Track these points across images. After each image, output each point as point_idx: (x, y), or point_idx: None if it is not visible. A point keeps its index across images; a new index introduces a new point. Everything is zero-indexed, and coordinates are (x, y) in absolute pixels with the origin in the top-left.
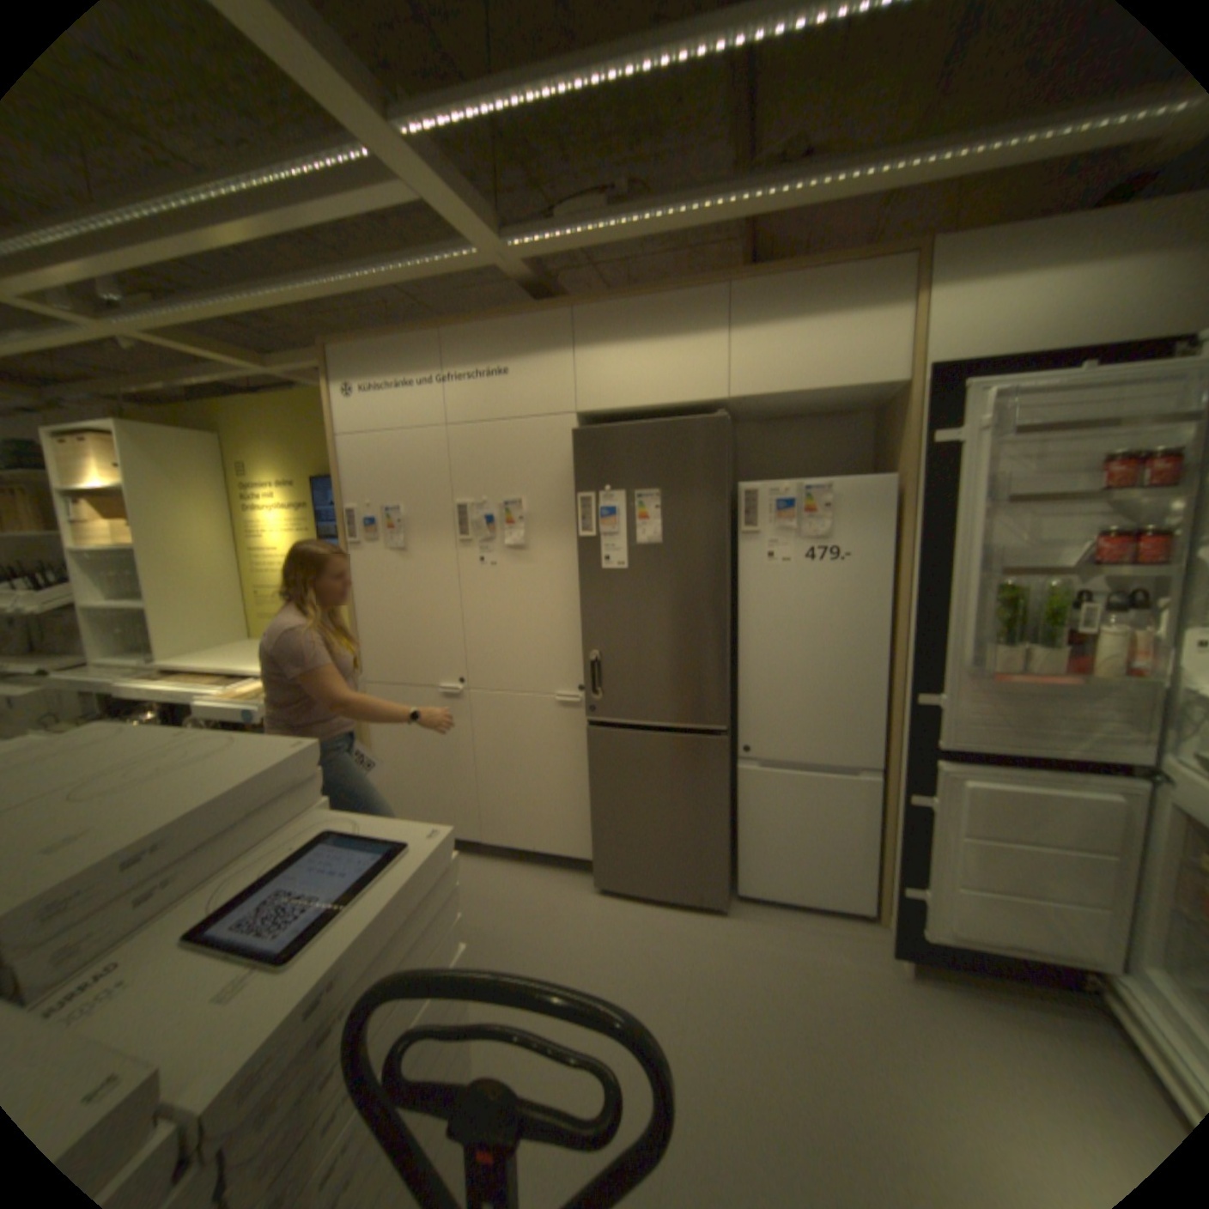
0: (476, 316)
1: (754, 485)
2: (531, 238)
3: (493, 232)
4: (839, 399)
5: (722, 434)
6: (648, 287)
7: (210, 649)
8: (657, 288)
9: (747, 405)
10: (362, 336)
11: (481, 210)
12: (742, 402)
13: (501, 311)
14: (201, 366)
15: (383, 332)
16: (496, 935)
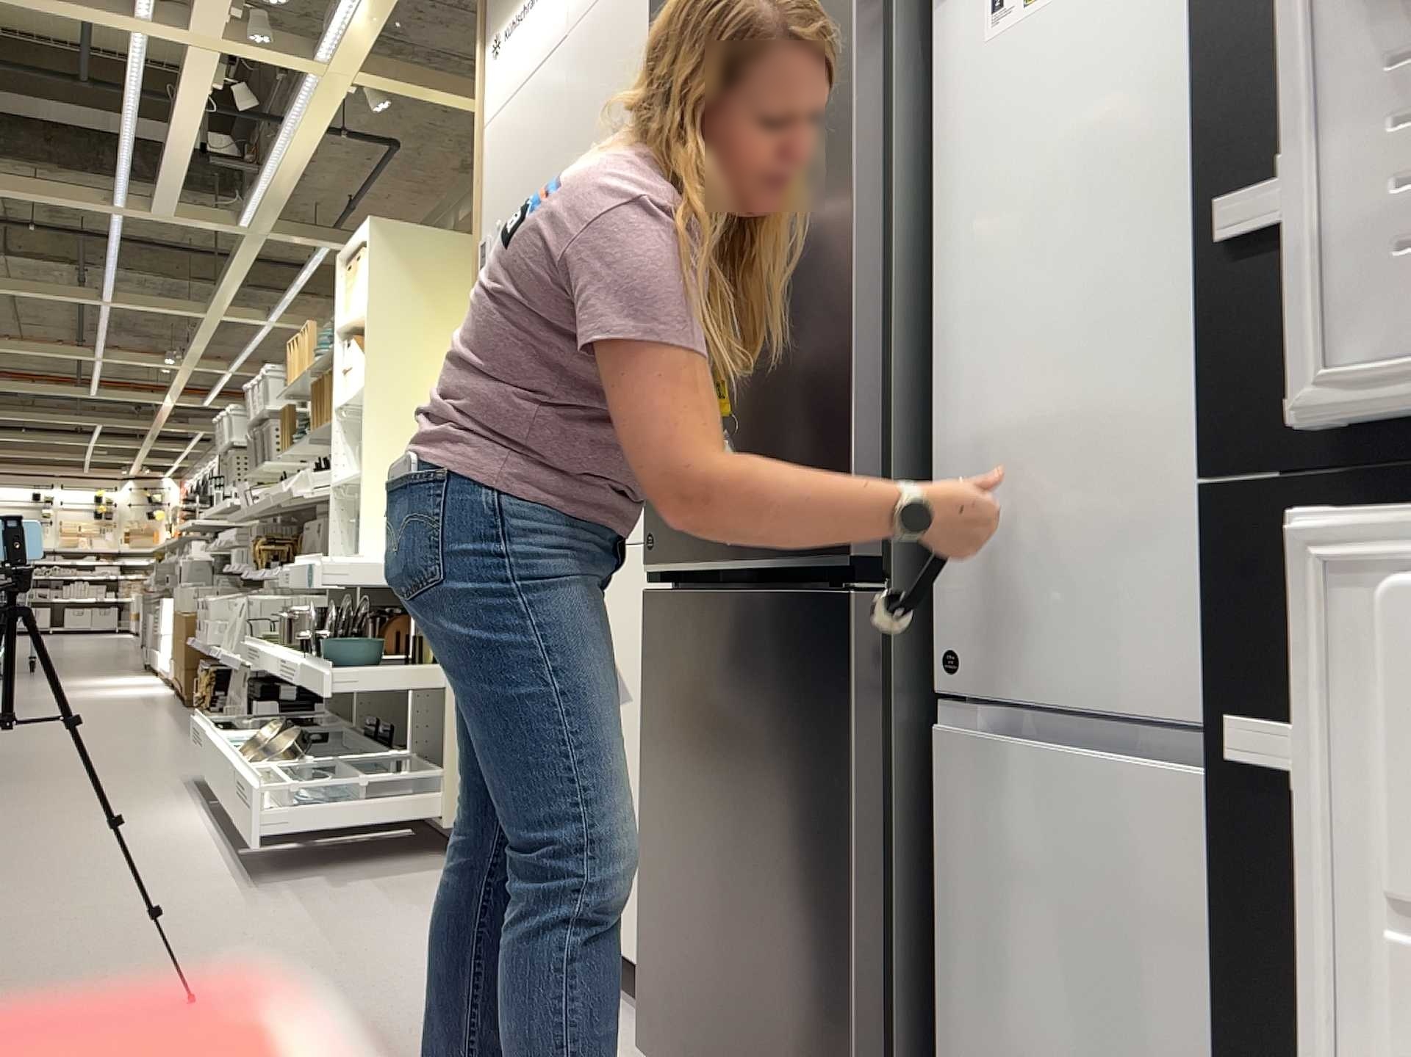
0: None
1: None
2: None
3: None
4: None
5: None
6: None
7: None
8: None
9: None
10: None
11: None
12: None
13: None
14: None
15: None
16: (399, 1044)
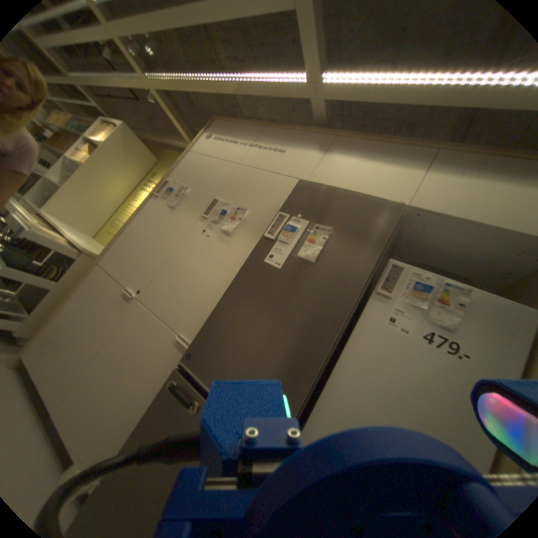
0: (285, 126)
1: (402, 264)
2: (336, 80)
3: (318, 65)
4: (485, 253)
5: (396, 215)
6: (384, 137)
7: (70, 228)
8: (389, 139)
9: (414, 227)
10: (231, 121)
11: (319, 45)
12: (413, 218)
13: (298, 127)
14: (172, 138)
15: (240, 122)
16: None
